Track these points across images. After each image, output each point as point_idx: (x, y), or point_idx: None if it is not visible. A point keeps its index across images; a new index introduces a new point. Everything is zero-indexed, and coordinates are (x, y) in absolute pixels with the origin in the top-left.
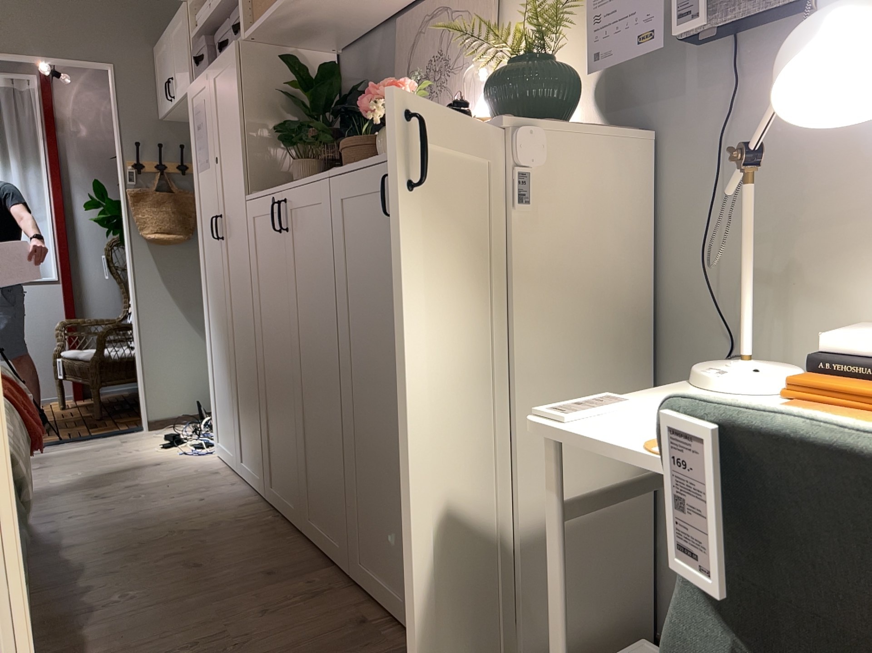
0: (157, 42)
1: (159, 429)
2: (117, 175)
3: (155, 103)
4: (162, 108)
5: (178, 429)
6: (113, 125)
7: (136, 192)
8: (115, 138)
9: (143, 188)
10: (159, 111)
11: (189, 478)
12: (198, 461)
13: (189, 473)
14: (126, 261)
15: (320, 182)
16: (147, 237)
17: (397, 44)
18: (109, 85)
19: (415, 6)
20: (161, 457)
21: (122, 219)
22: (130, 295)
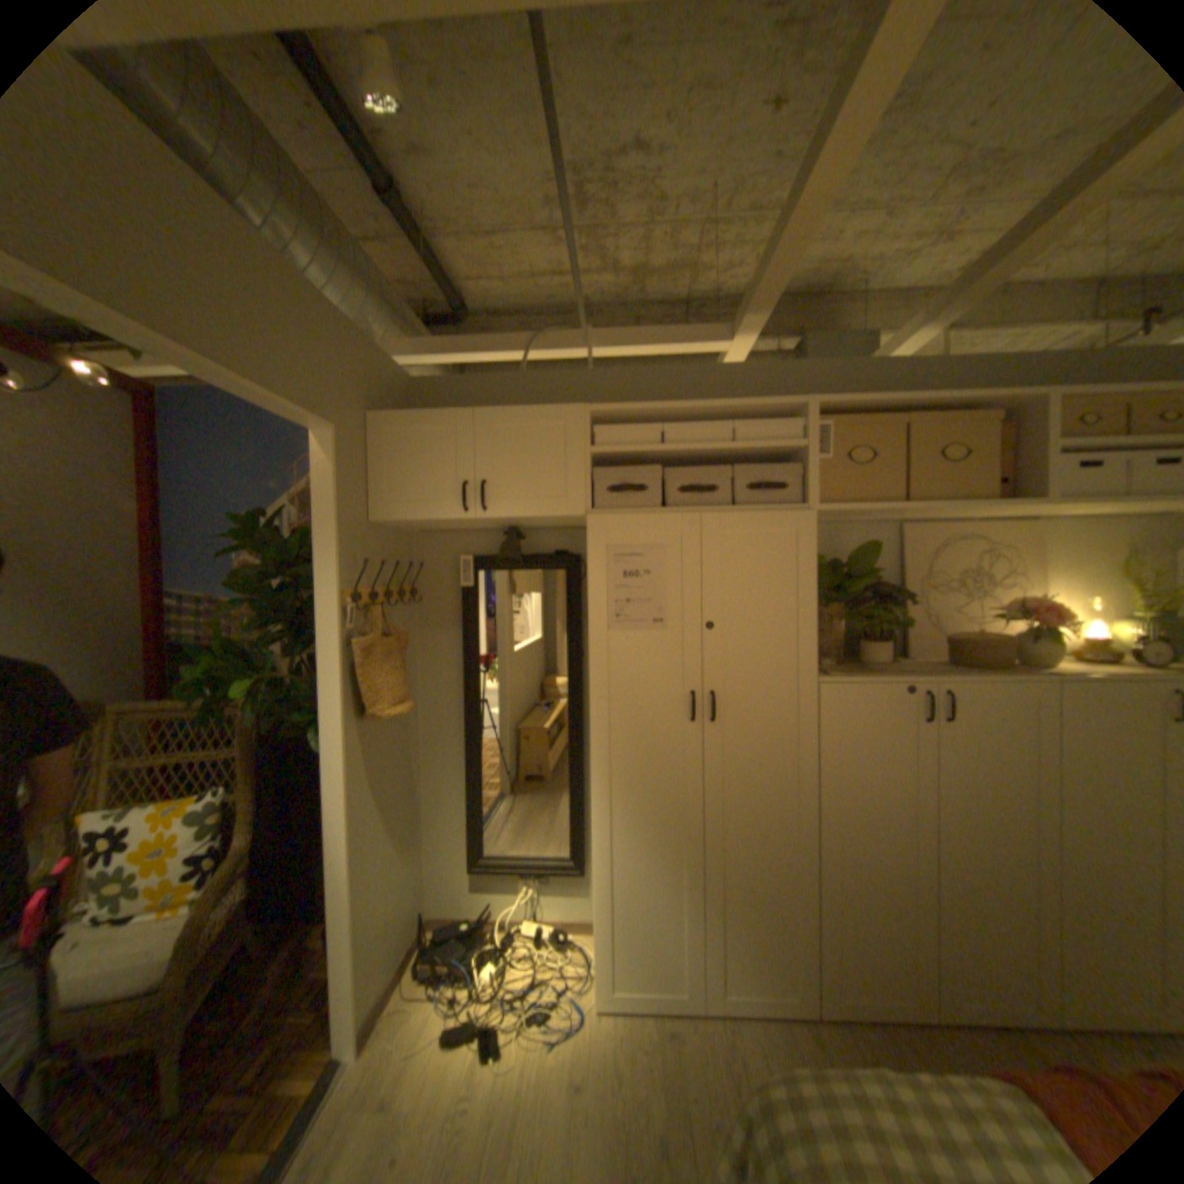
0: (403, 413)
1: (371, 1043)
2: (319, 613)
3: (367, 498)
4: (405, 511)
5: (400, 1021)
6: (312, 527)
7: (369, 643)
8: (316, 550)
9: (355, 634)
10: (384, 512)
11: (676, 1069)
12: (605, 1042)
13: (655, 1064)
14: (324, 765)
15: (1044, 685)
16: (386, 717)
17: (907, 546)
18: (313, 457)
19: (930, 523)
20: (538, 1077)
21: (322, 689)
22: (326, 826)
